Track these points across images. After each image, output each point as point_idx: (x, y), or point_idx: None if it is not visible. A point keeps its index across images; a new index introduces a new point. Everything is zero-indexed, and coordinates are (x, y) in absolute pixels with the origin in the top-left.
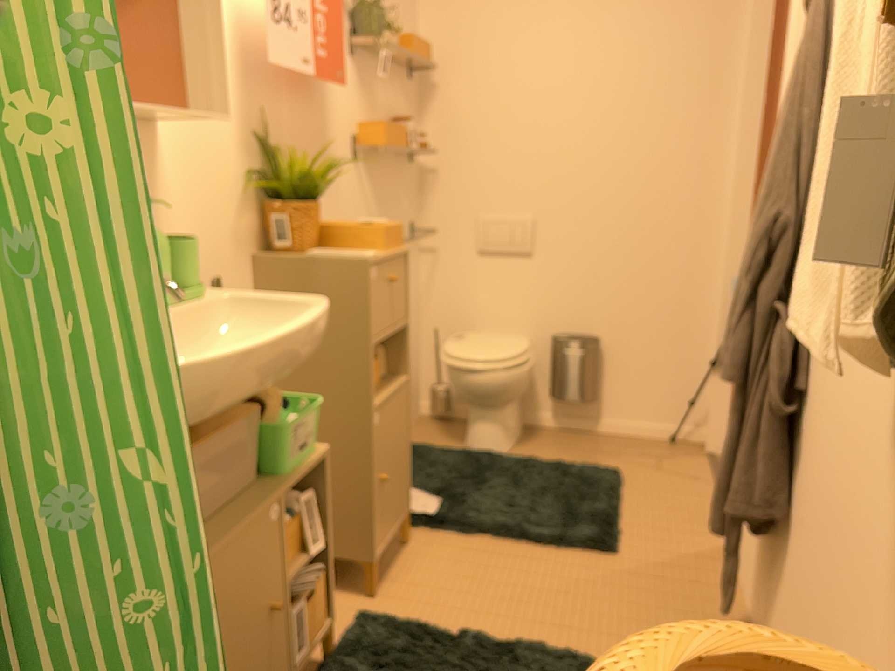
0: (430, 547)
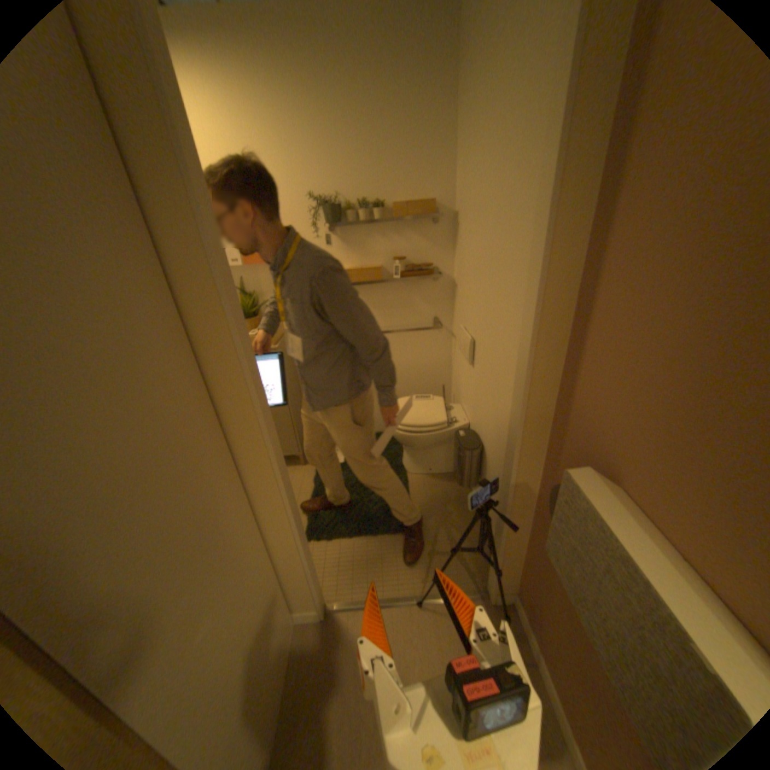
0: (299, 473)
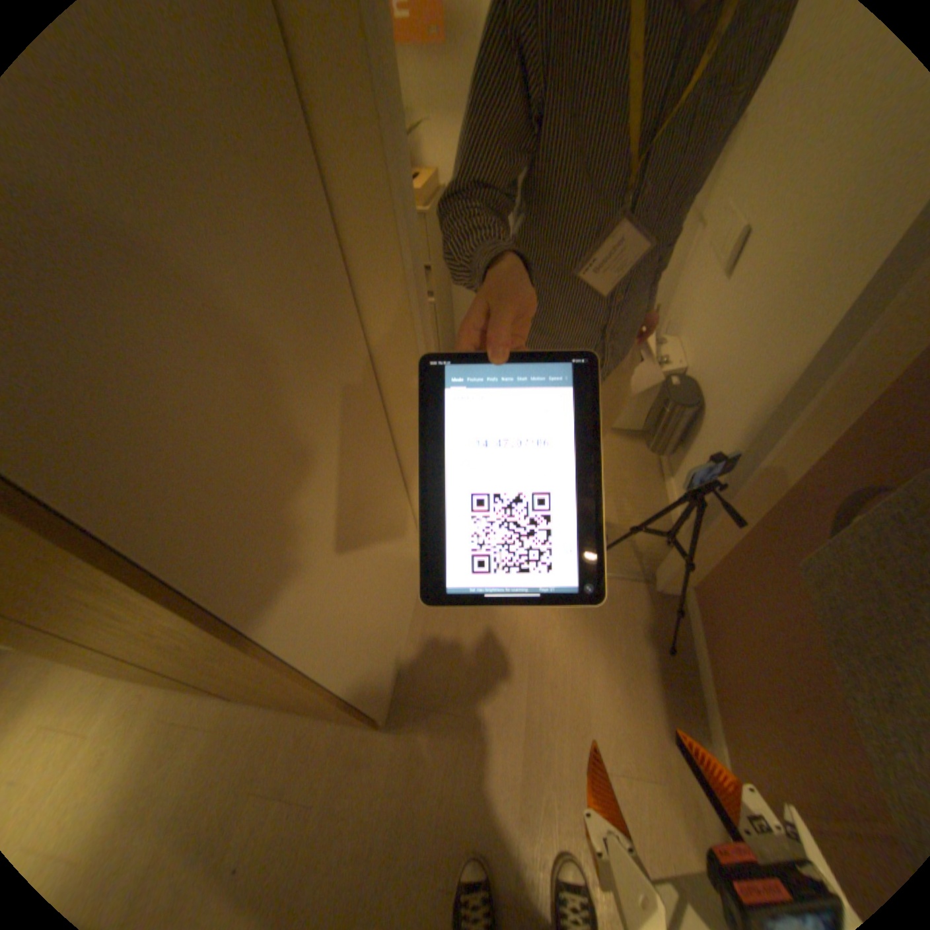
0: None
